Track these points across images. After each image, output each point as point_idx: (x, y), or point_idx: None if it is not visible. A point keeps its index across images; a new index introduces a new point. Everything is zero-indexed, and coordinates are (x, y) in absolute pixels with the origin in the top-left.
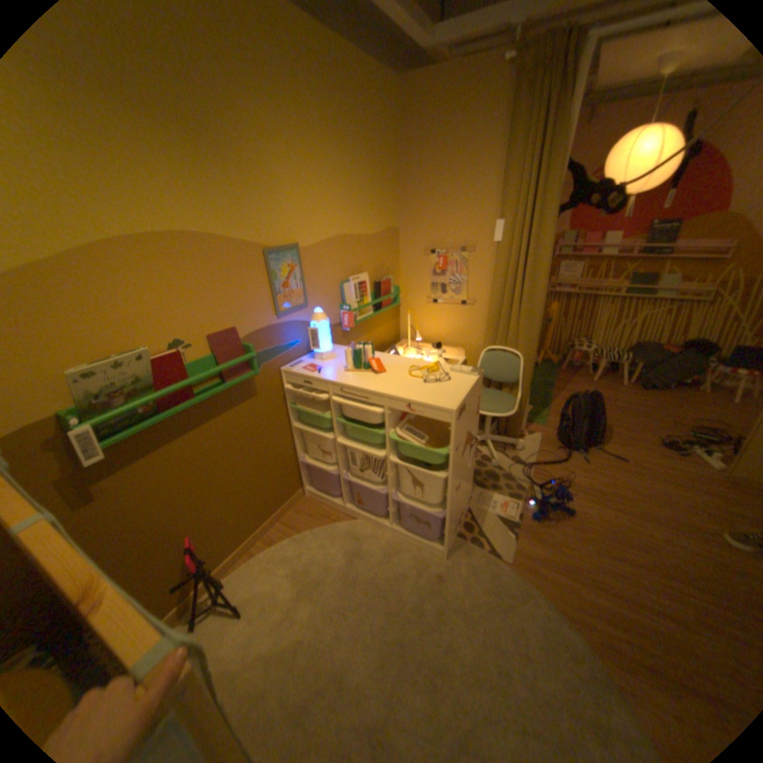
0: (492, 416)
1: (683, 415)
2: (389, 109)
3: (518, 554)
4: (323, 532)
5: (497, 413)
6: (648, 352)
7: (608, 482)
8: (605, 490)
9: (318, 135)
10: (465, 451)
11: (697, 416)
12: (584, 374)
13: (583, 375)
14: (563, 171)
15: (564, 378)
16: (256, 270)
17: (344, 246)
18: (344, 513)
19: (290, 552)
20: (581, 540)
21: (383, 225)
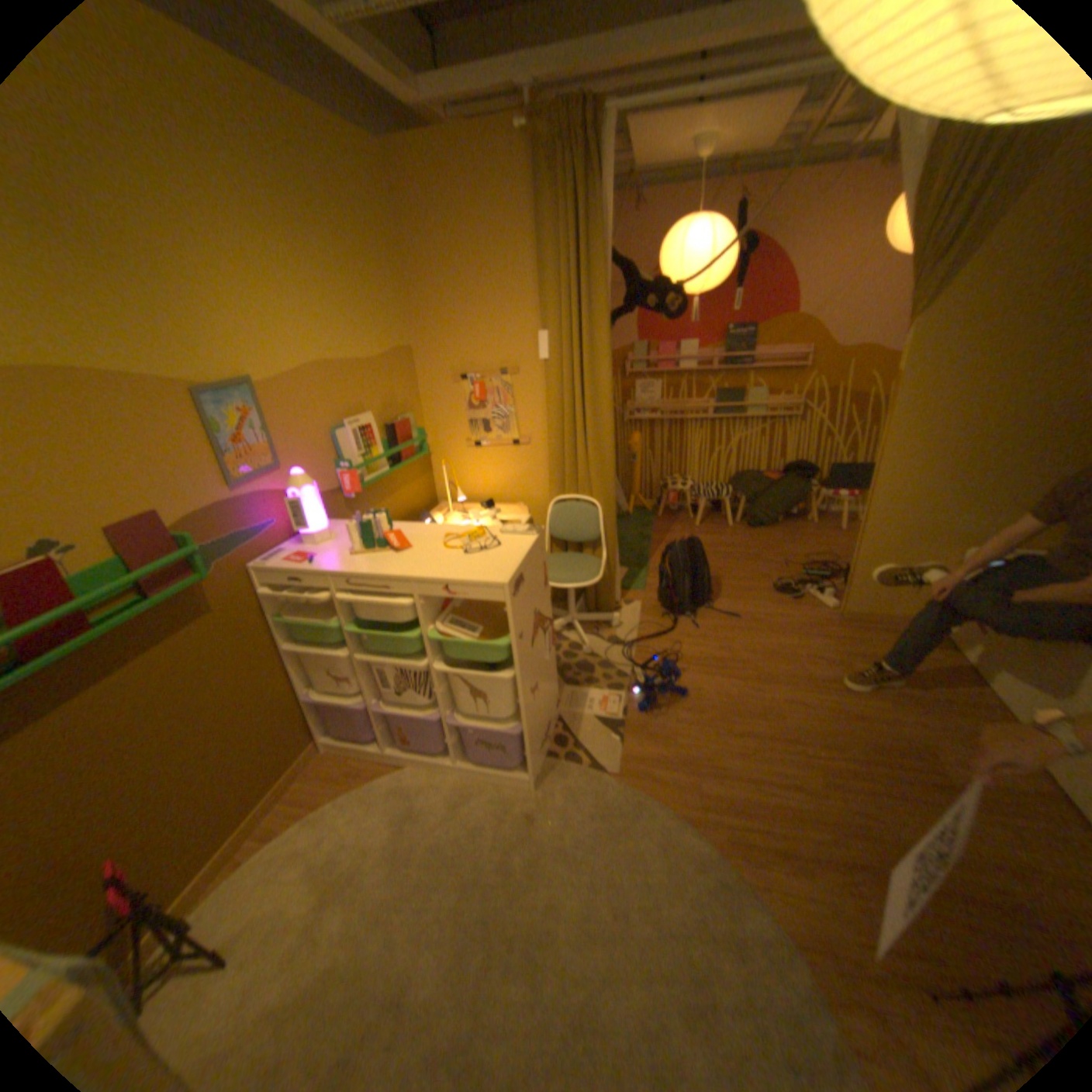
0: (572, 588)
1: (792, 552)
2: (370, 185)
3: (625, 760)
4: (353, 800)
5: (577, 584)
6: (748, 483)
7: (720, 646)
8: (719, 657)
9: (260, 219)
10: (535, 638)
11: (807, 551)
12: (683, 519)
13: (682, 521)
14: (606, 270)
15: (661, 528)
16: (182, 421)
17: (328, 377)
18: (384, 764)
19: (302, 843)
20: (697, 723)
21: (386, 346)
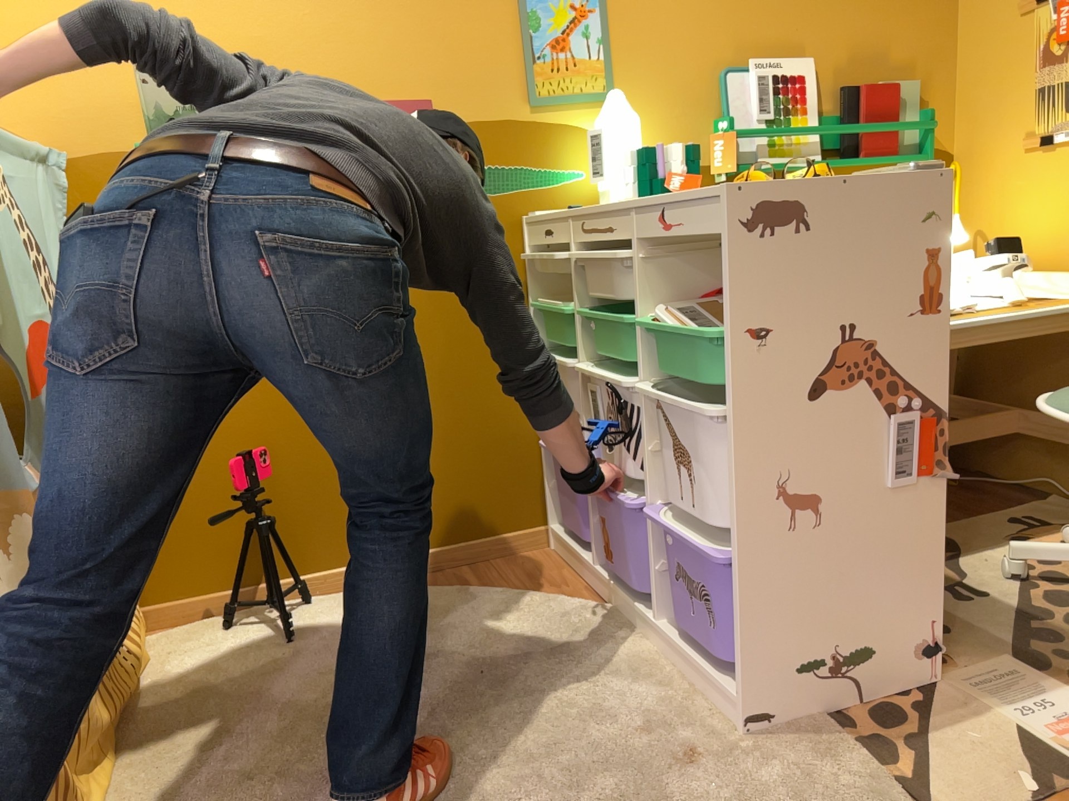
0: None
1: None
2: None
3: None
4: (522, 597)
5: None
6: None
7: None
8: None
9: None
10: (833, 394)
11: None
12: None
13: None
14: None
15: None
16: (495, 6)
17: None
18: (593, 588)
19: (440, 601)
20: None
21: None
